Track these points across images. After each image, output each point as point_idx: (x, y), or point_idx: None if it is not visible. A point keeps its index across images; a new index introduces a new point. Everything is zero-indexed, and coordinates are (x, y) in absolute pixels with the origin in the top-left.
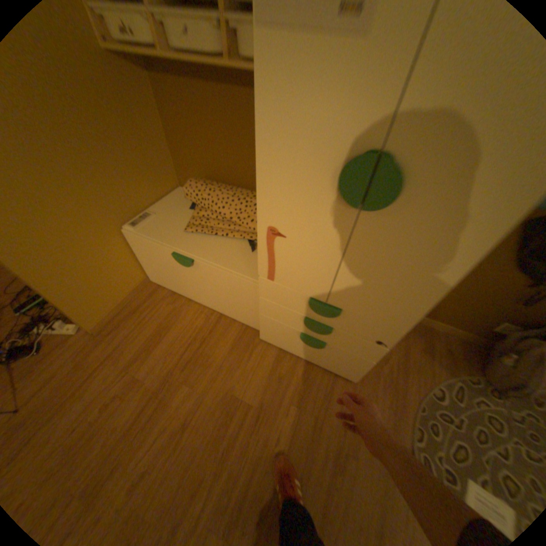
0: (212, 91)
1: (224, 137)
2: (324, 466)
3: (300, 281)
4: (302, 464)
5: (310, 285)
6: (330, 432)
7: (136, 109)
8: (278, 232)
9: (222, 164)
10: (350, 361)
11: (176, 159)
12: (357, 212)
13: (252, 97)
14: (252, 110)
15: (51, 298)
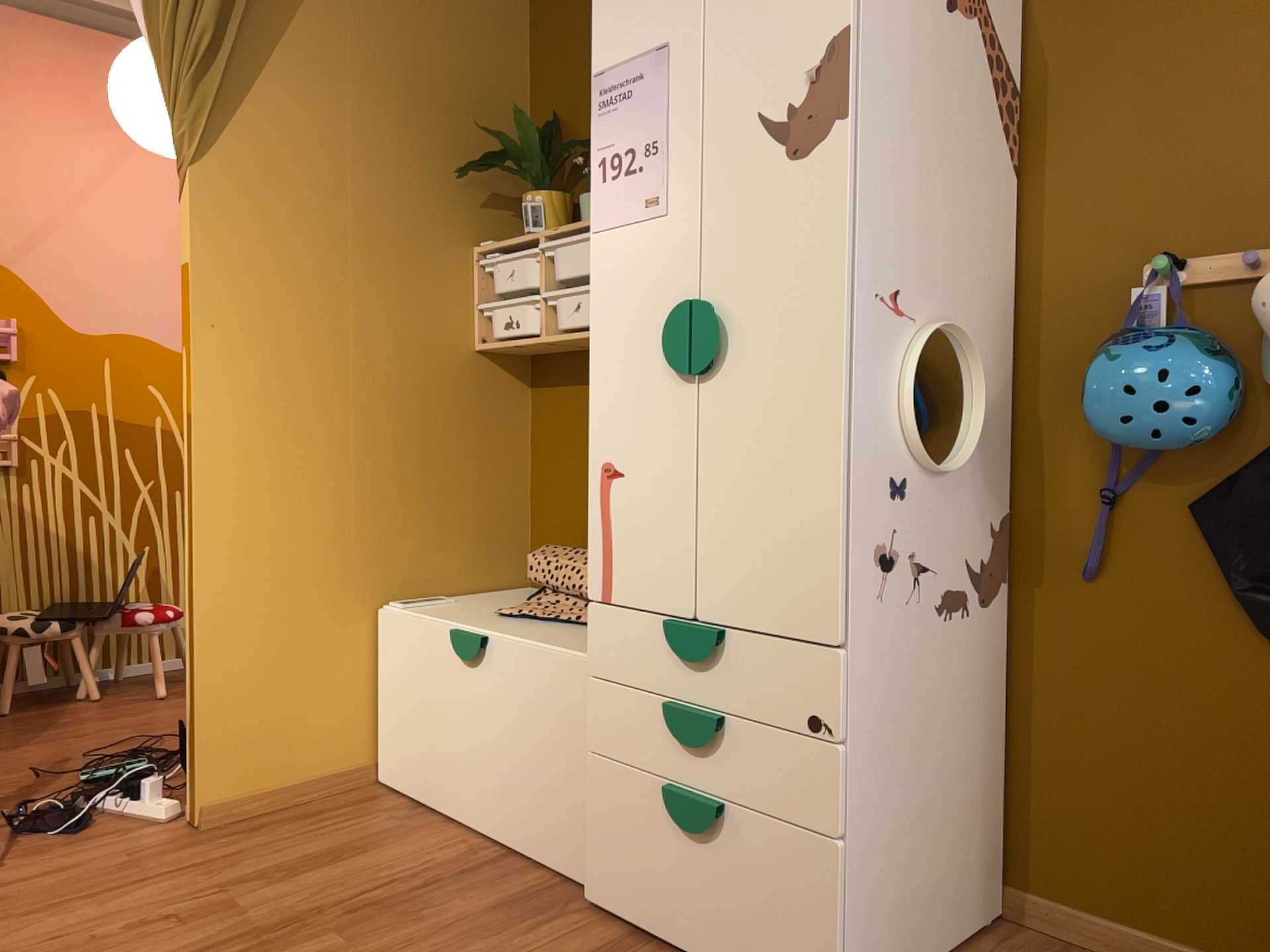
0: None
1: None
2: None
3: (651, 578)
4: None
5: (667, 580)
6: None
7: (492, 427)
8: (614, 469)
9: None
10: (791, 875)
11: (536, 525)
12: (697, 386)
13: None
14: None
15: (196, 670)
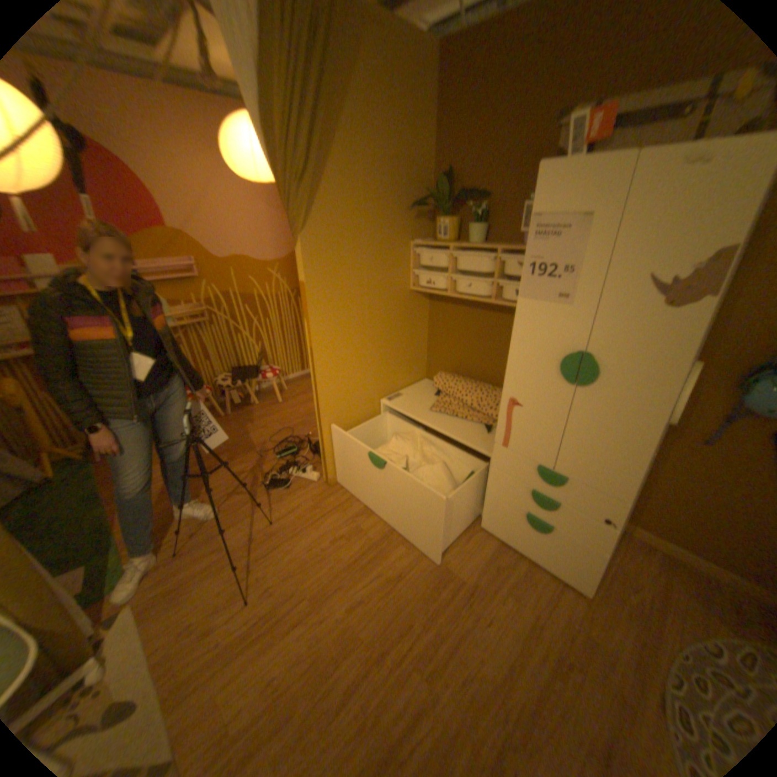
0: (475, 313)
1: (476, 343)
2: (541, 666)
3: (531, 448)
4: (516, 654)
5: (540, 452)
6: (553, 637)
7: (415, 321)
8: (517, 402)
9: (470, 363)
10: (581, 556)
11: (430, 357)
12: (574, 388)
13: (505, 319)
14: (504, 327)
15: (324, 439)
